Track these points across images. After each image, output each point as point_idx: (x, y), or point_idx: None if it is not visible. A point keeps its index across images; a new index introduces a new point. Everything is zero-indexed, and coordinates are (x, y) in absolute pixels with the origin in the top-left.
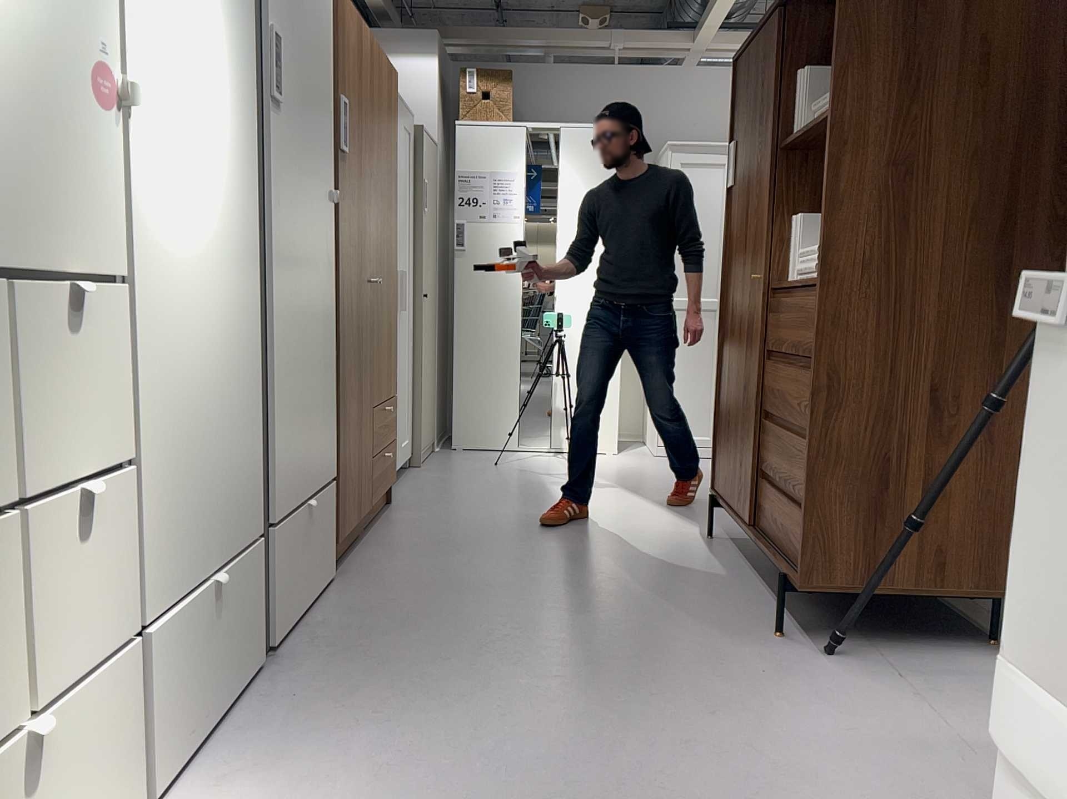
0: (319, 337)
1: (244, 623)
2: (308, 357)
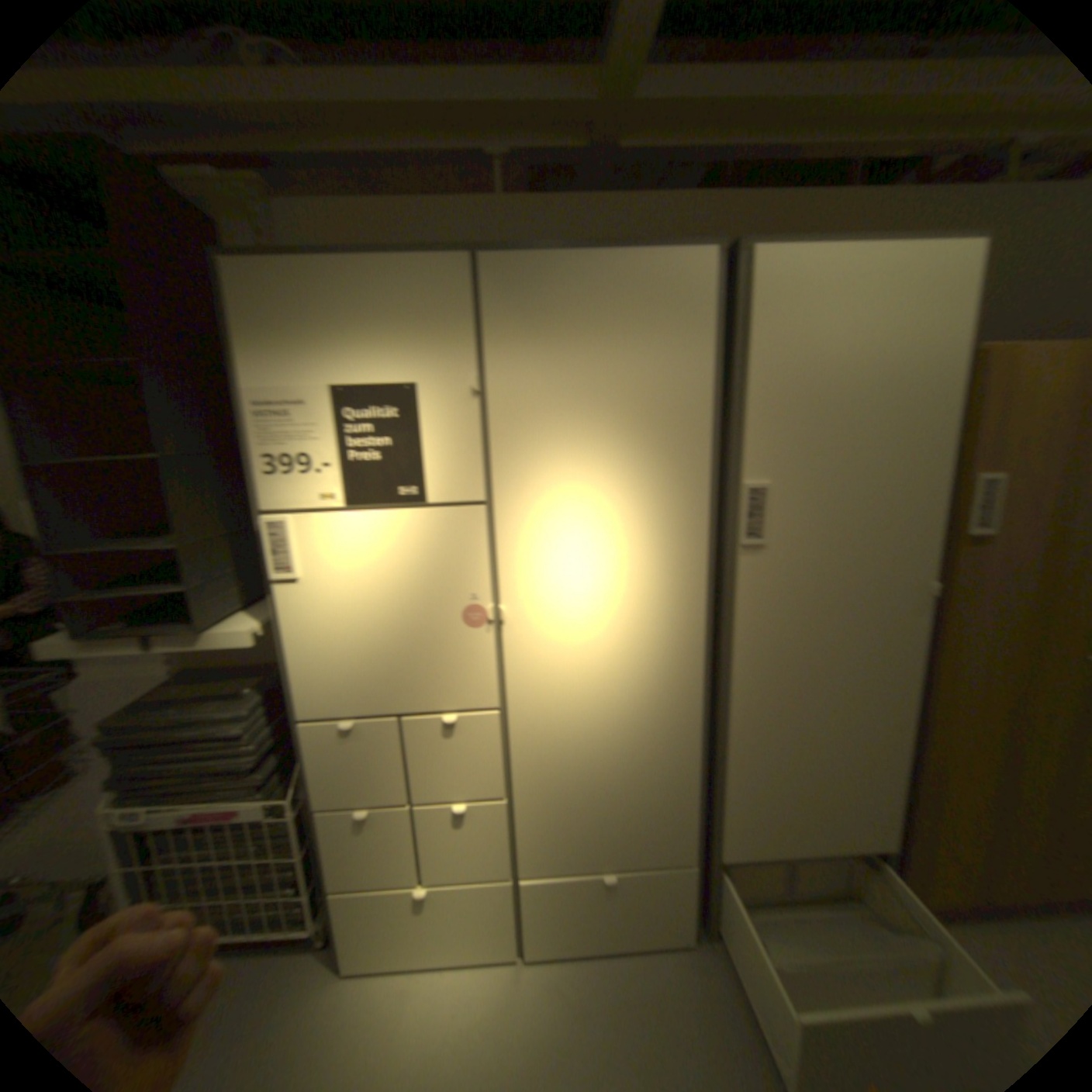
0: (869, 729)
1: (664, 914)
2: (830, 746)
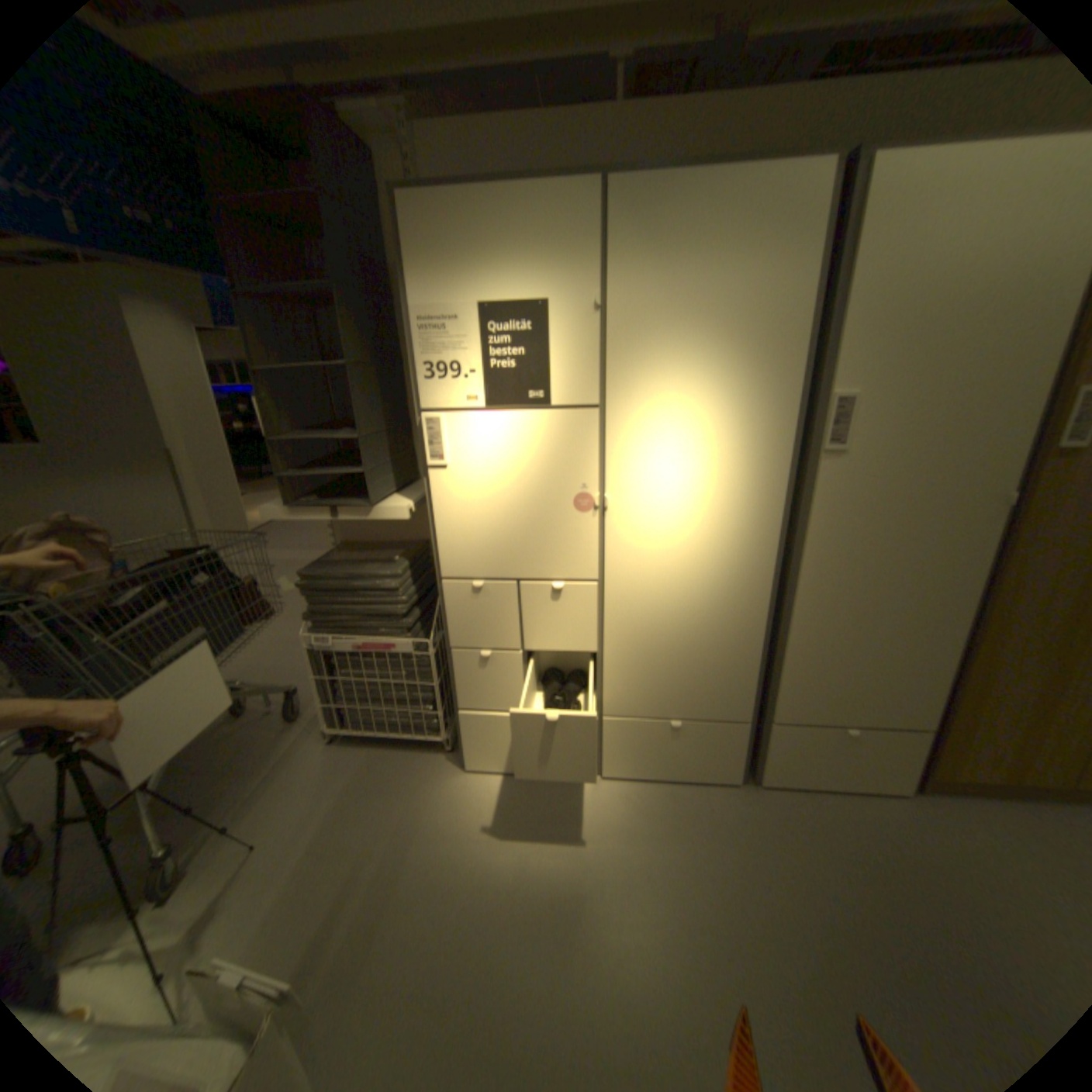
0: (923, 623)
1: (718, 756)
2: (883, 634)
